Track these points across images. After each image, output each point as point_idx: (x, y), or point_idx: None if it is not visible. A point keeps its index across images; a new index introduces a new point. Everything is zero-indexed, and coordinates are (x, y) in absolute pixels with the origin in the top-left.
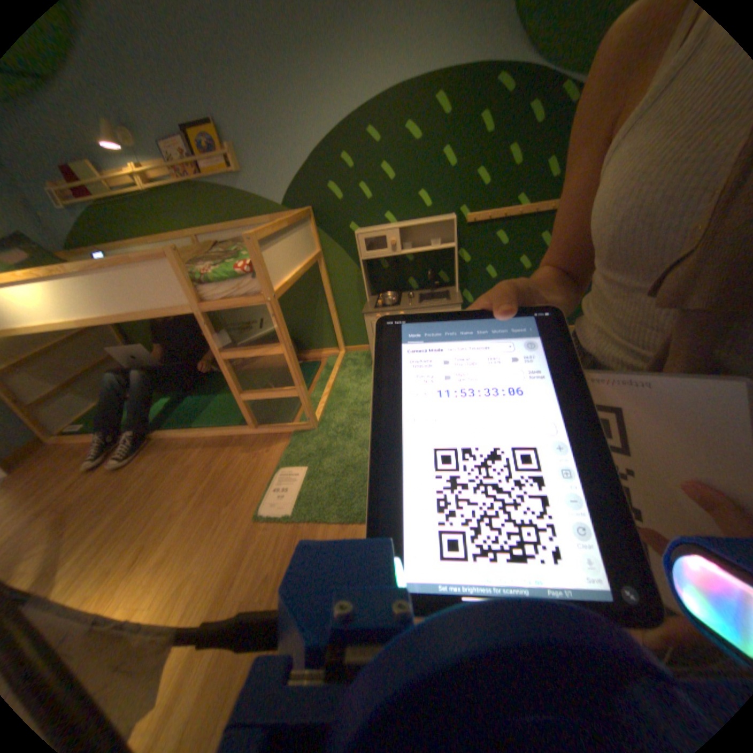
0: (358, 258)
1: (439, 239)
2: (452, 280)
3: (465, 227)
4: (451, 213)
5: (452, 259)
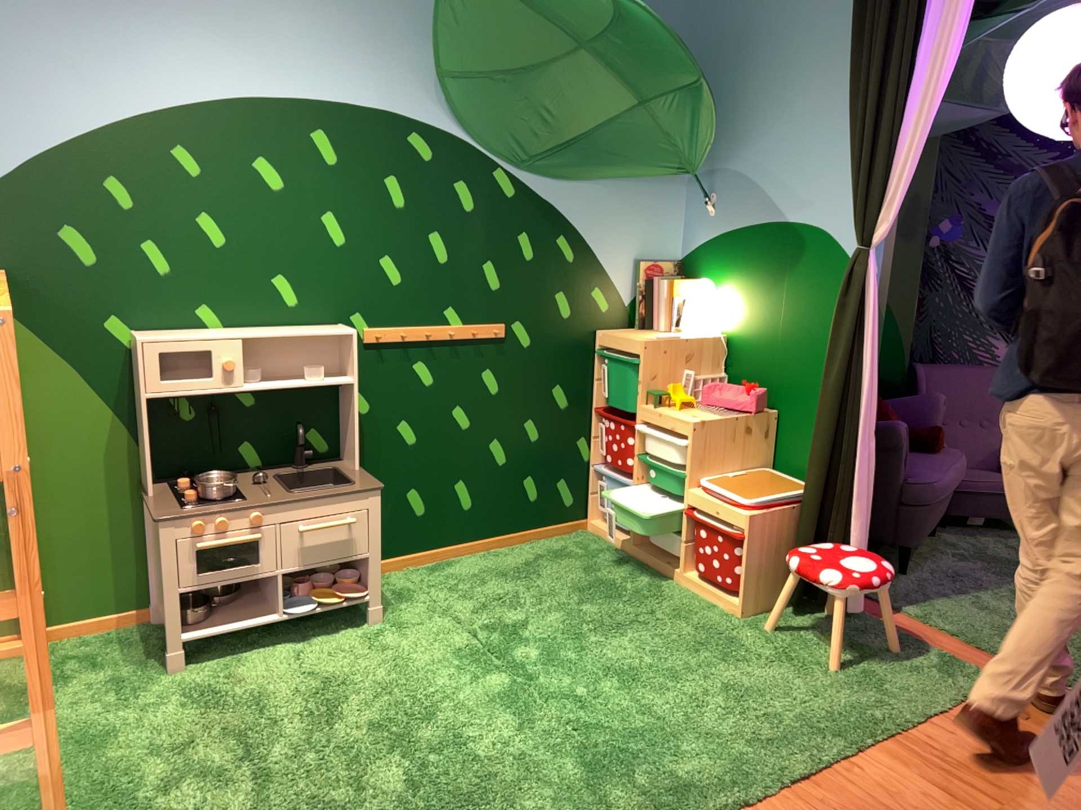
0: (134, 398)
1: (321, 370)
2: (342, 449)
3: (367, 354)
4: (346, 328)
5: (341, 410)
